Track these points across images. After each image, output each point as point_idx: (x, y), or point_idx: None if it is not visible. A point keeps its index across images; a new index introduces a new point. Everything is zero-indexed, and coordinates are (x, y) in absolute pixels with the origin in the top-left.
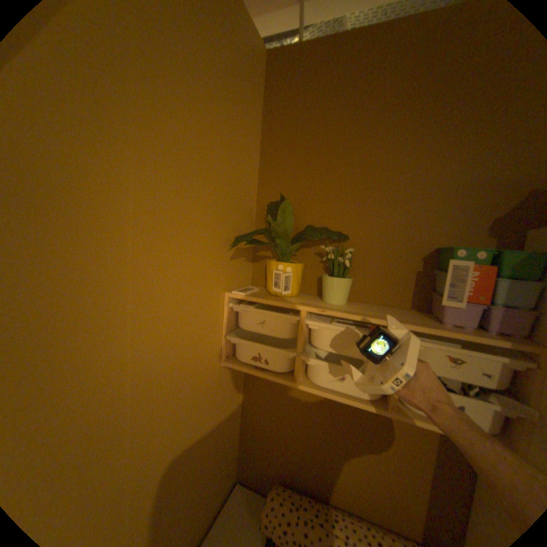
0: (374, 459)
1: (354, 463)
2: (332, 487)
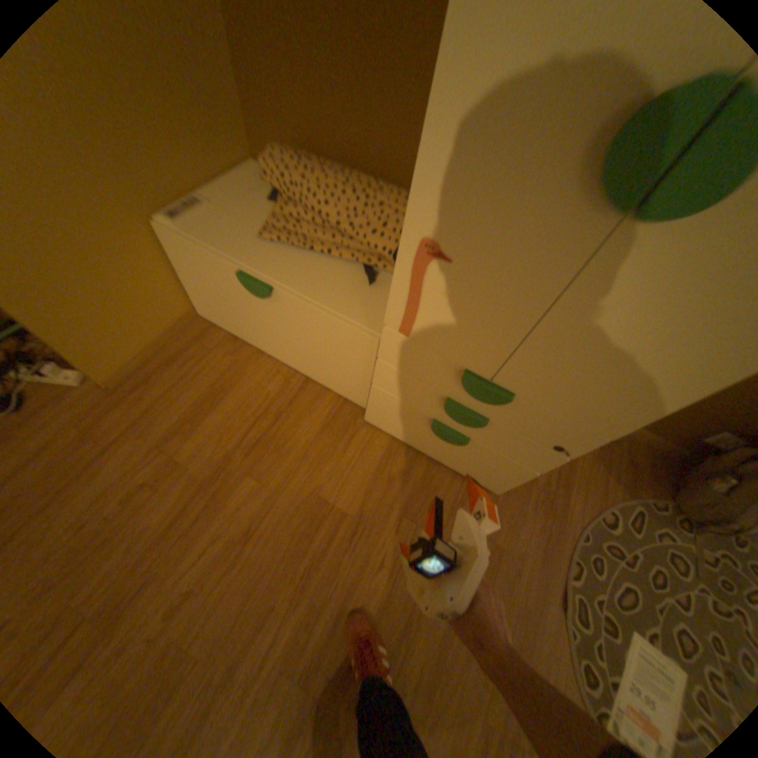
0: (392, 88)
1: (369, 101)
2: (347, 147)
